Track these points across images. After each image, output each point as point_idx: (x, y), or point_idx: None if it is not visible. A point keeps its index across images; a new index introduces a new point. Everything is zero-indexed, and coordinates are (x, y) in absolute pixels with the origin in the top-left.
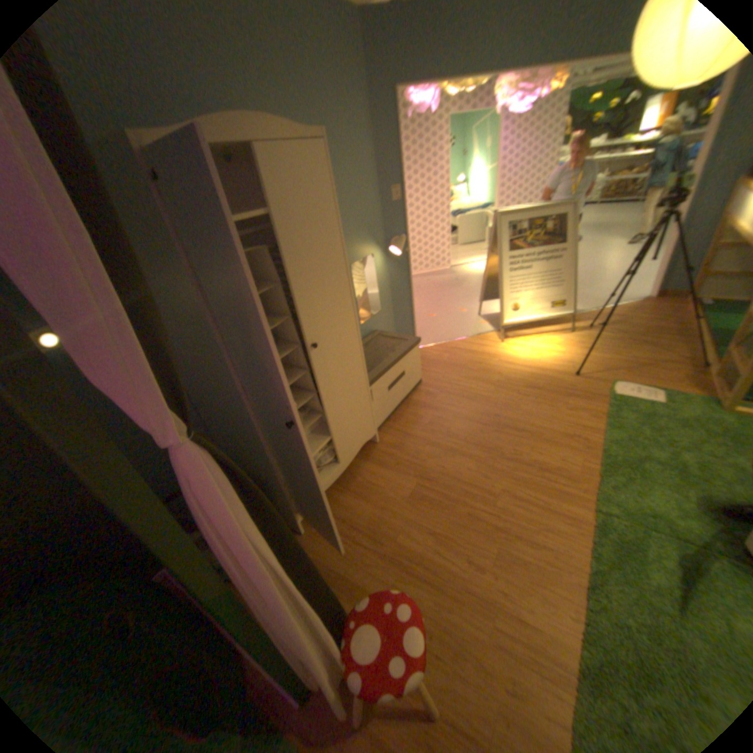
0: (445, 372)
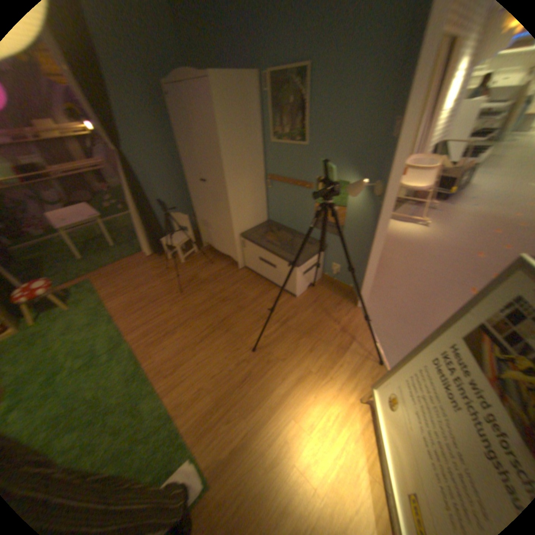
0: (303, 318)
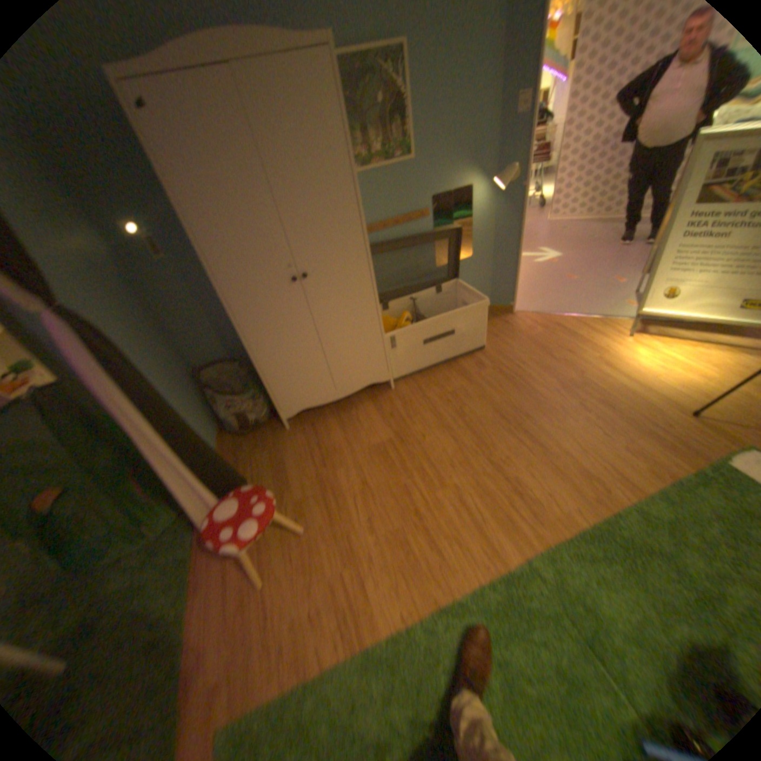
0: (519, 349)
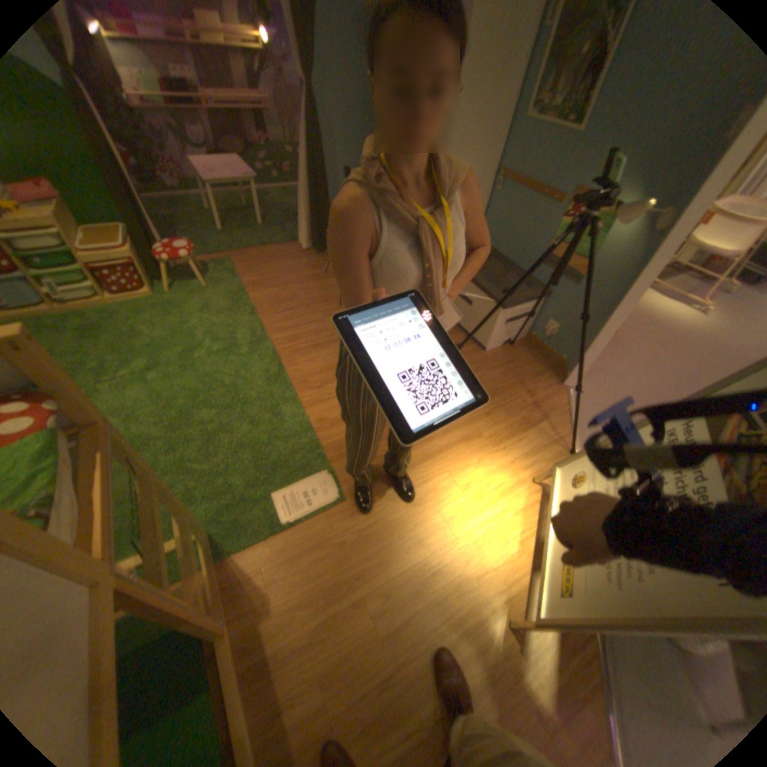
0: (486, 377)
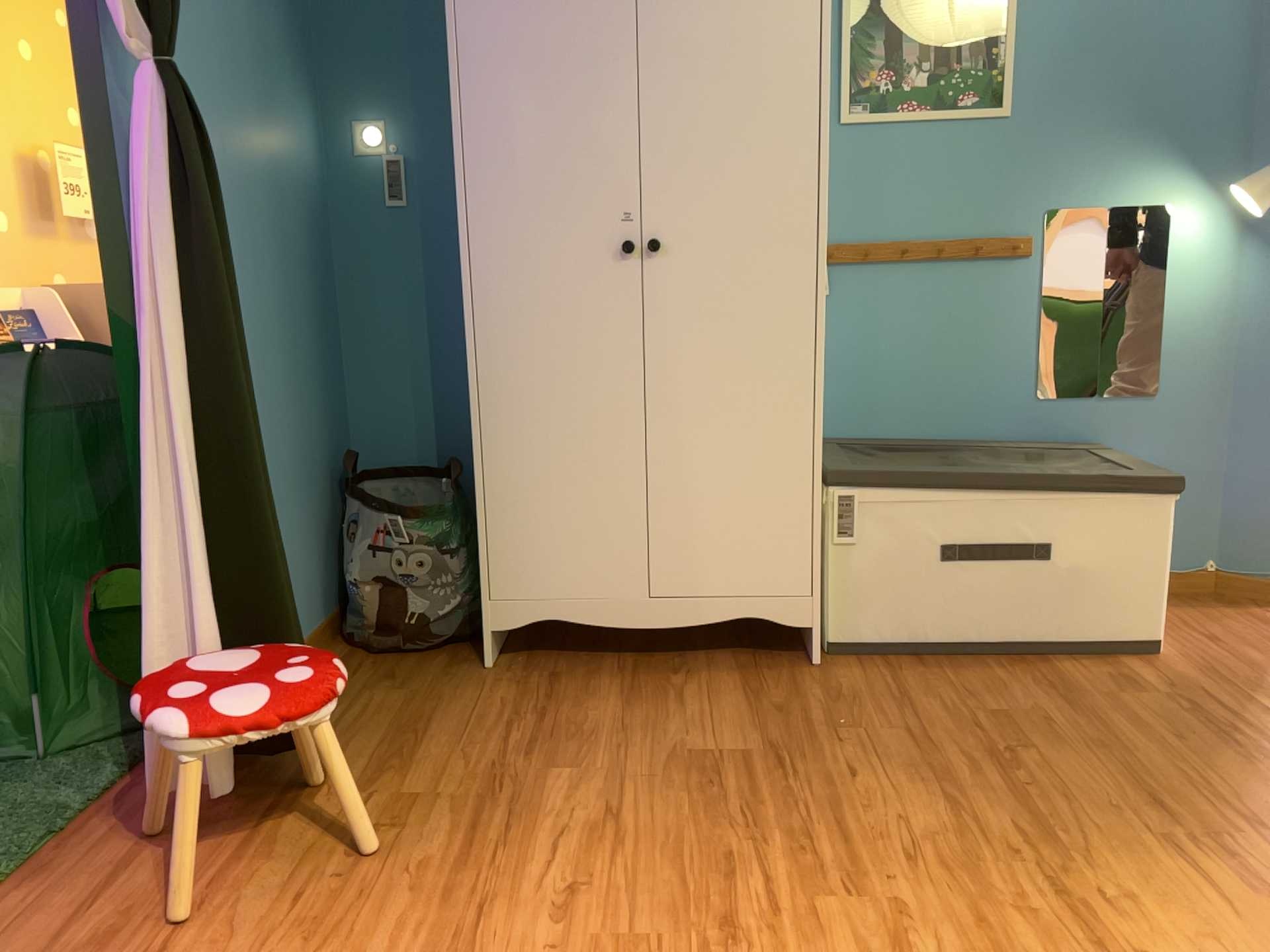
0: None
